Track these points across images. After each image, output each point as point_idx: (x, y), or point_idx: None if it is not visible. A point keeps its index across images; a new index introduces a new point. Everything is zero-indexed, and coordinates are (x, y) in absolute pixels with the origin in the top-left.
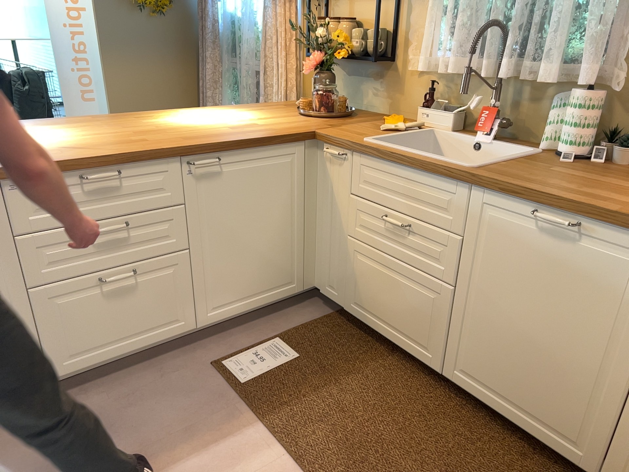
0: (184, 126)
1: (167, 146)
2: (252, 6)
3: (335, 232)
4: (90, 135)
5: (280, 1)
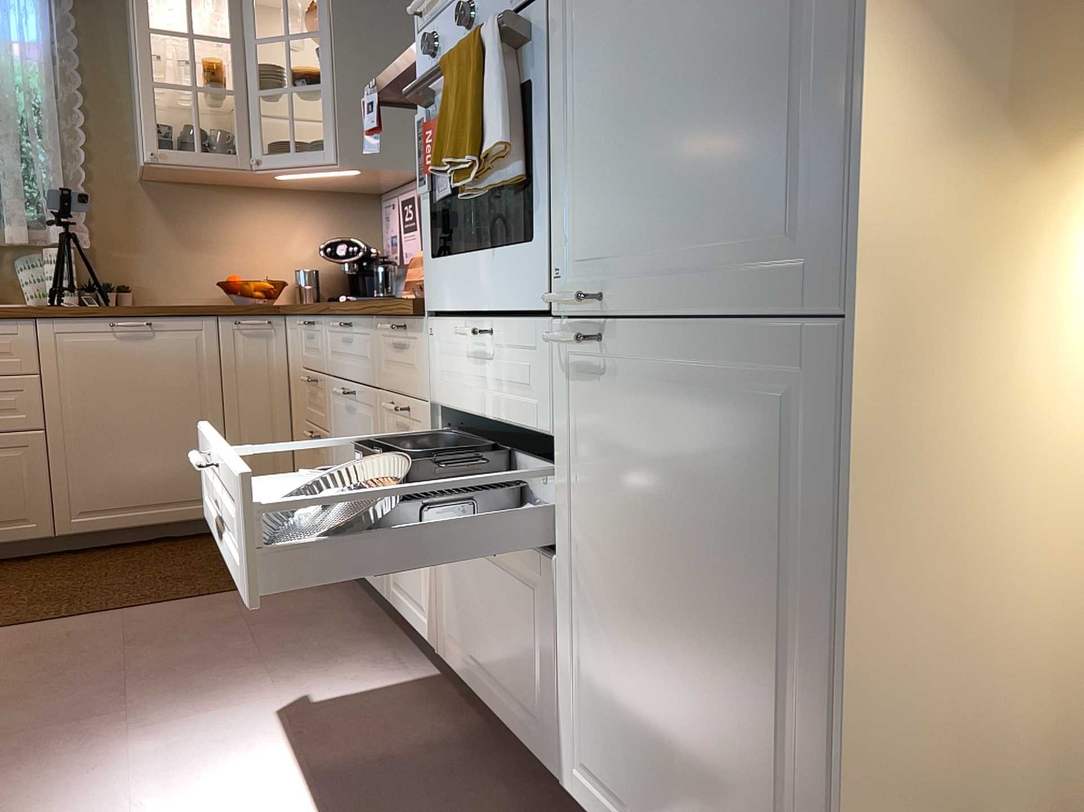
0: None
1: None
2: None
3: None
4: None
5: None
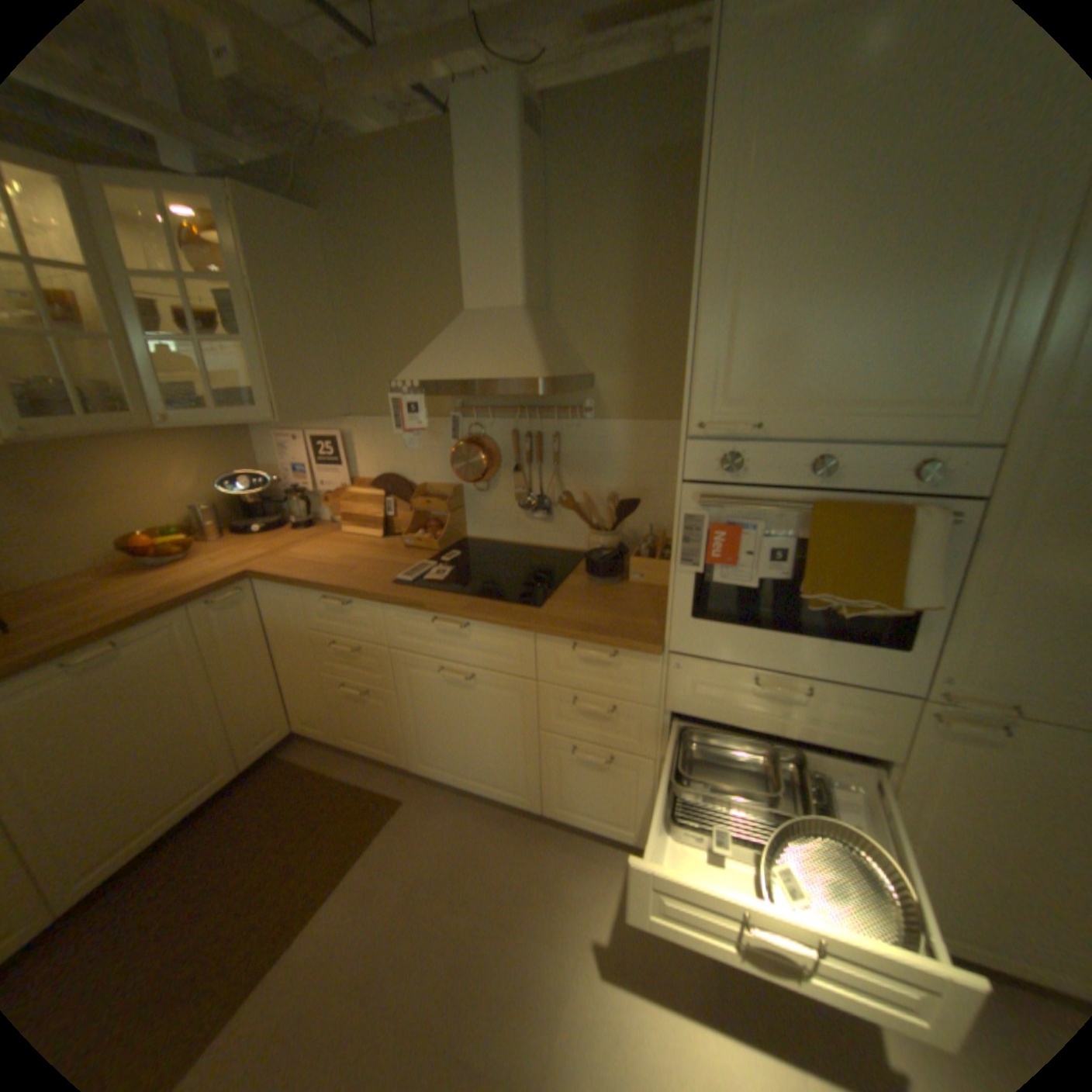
0: None
1: None
2: None
3: None
4: None
5: None
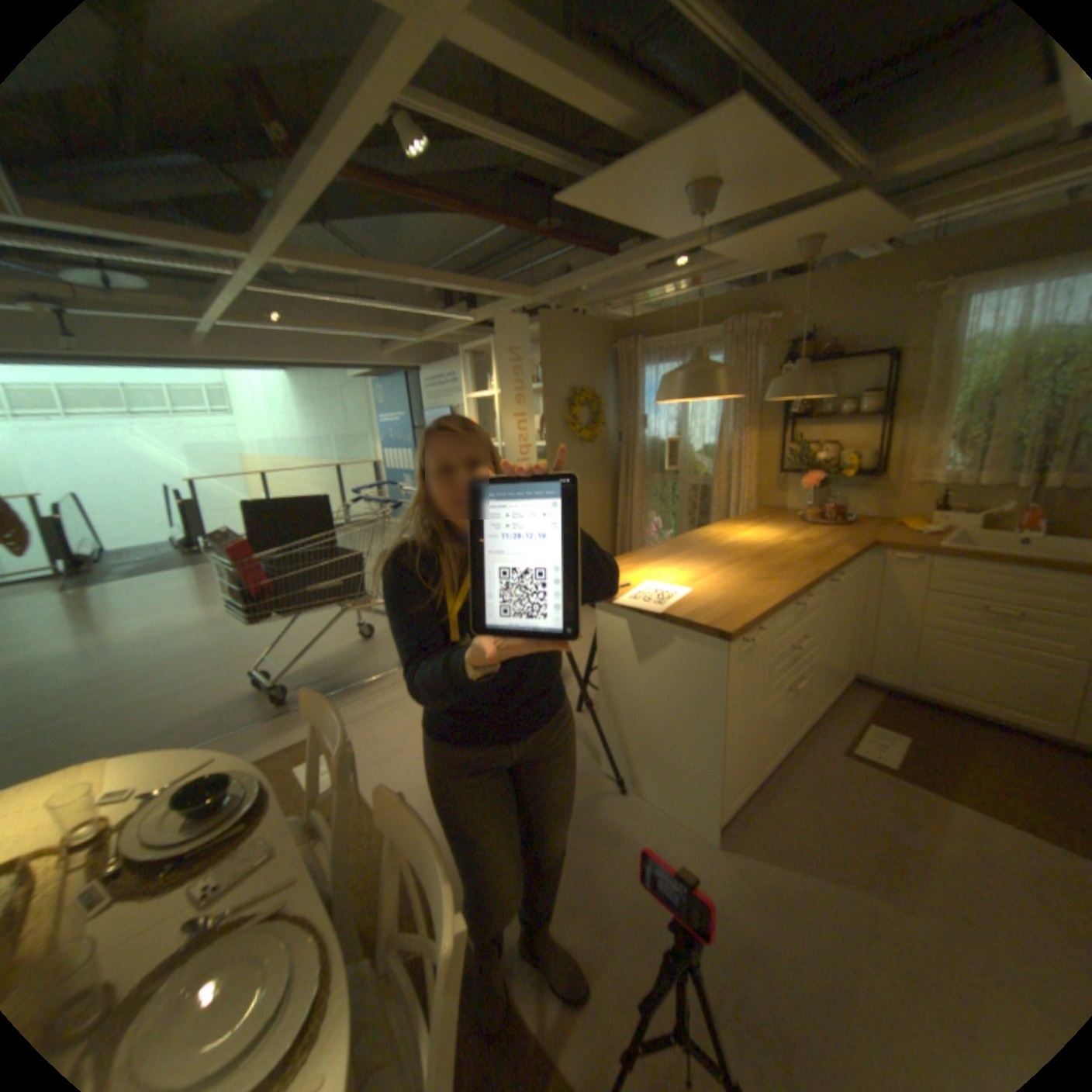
0: (764, 546)
1: (820, 568)
2: (692, 431)
3: (900, 624)
4: (725, 564)
5: (744, 429)
